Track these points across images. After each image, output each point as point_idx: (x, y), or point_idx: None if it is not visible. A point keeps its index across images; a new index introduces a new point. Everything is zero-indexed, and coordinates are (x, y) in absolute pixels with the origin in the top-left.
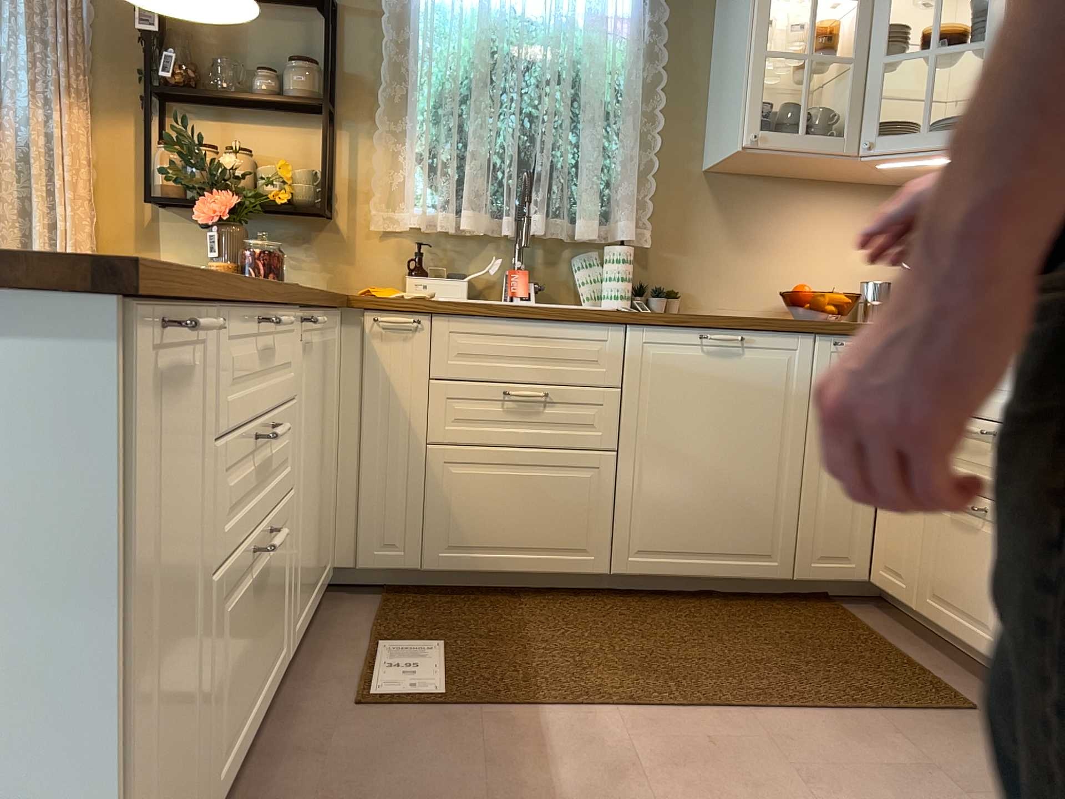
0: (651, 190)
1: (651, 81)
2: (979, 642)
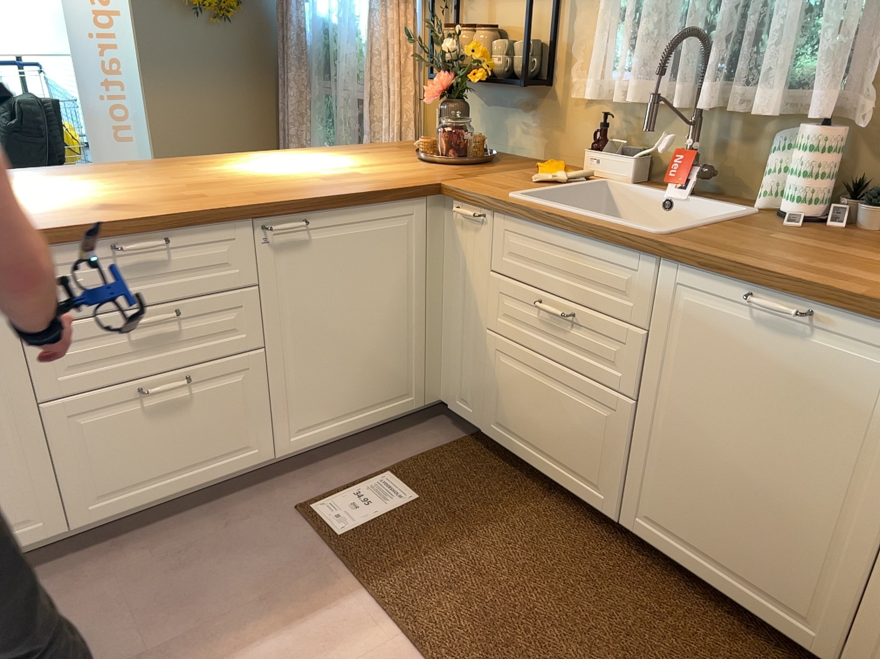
0: None
1: None
2: None
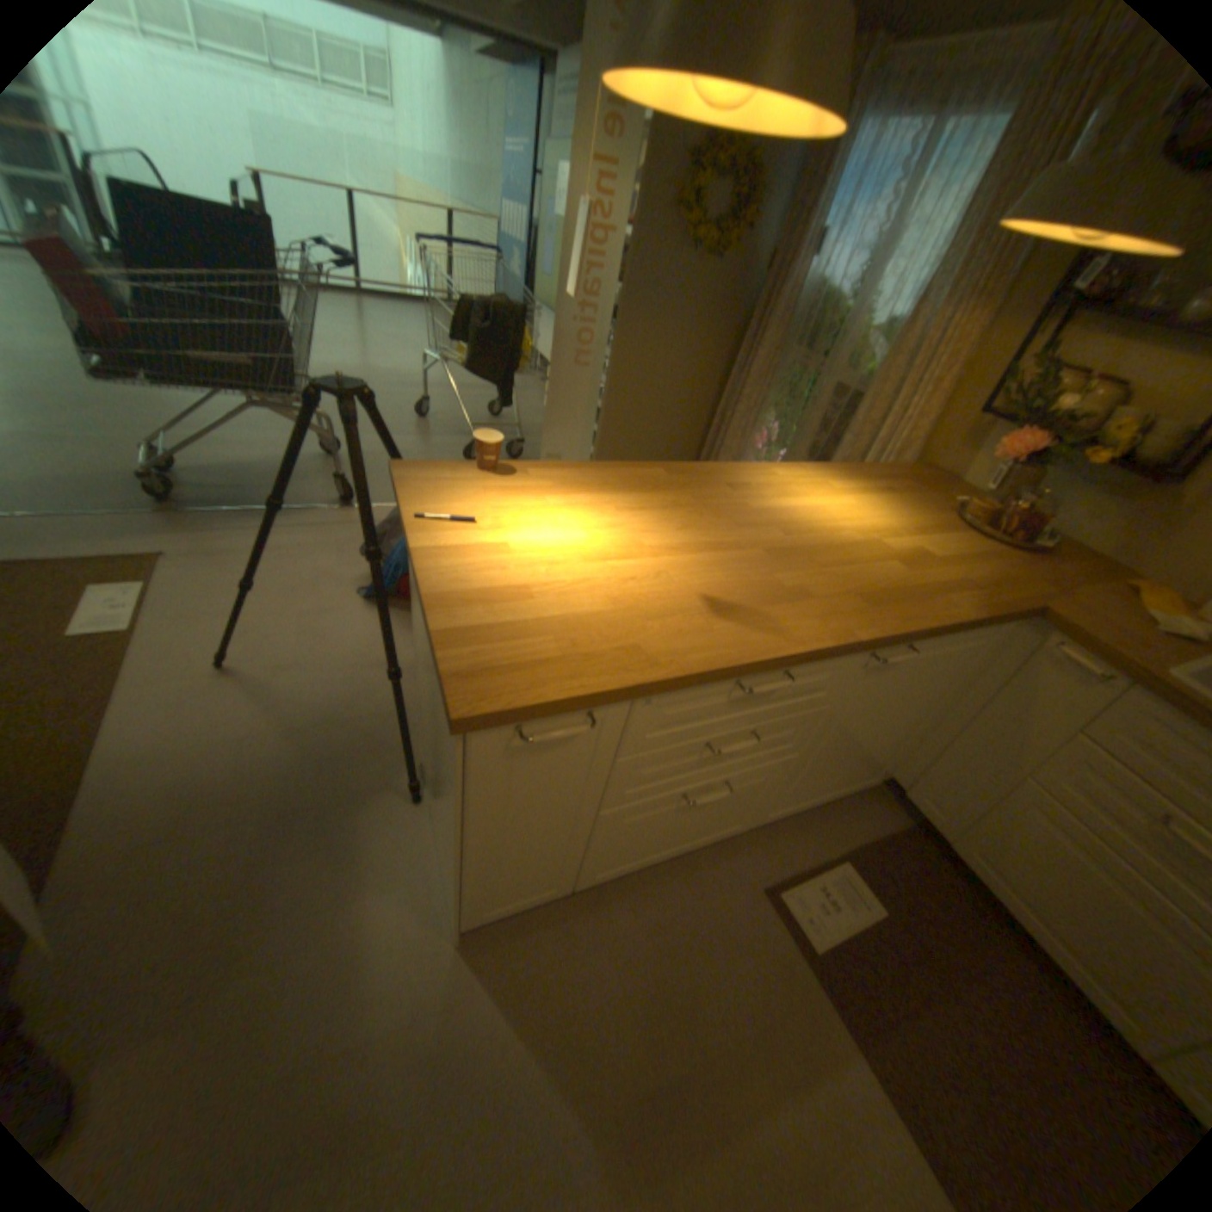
0: None
1: None
2: None
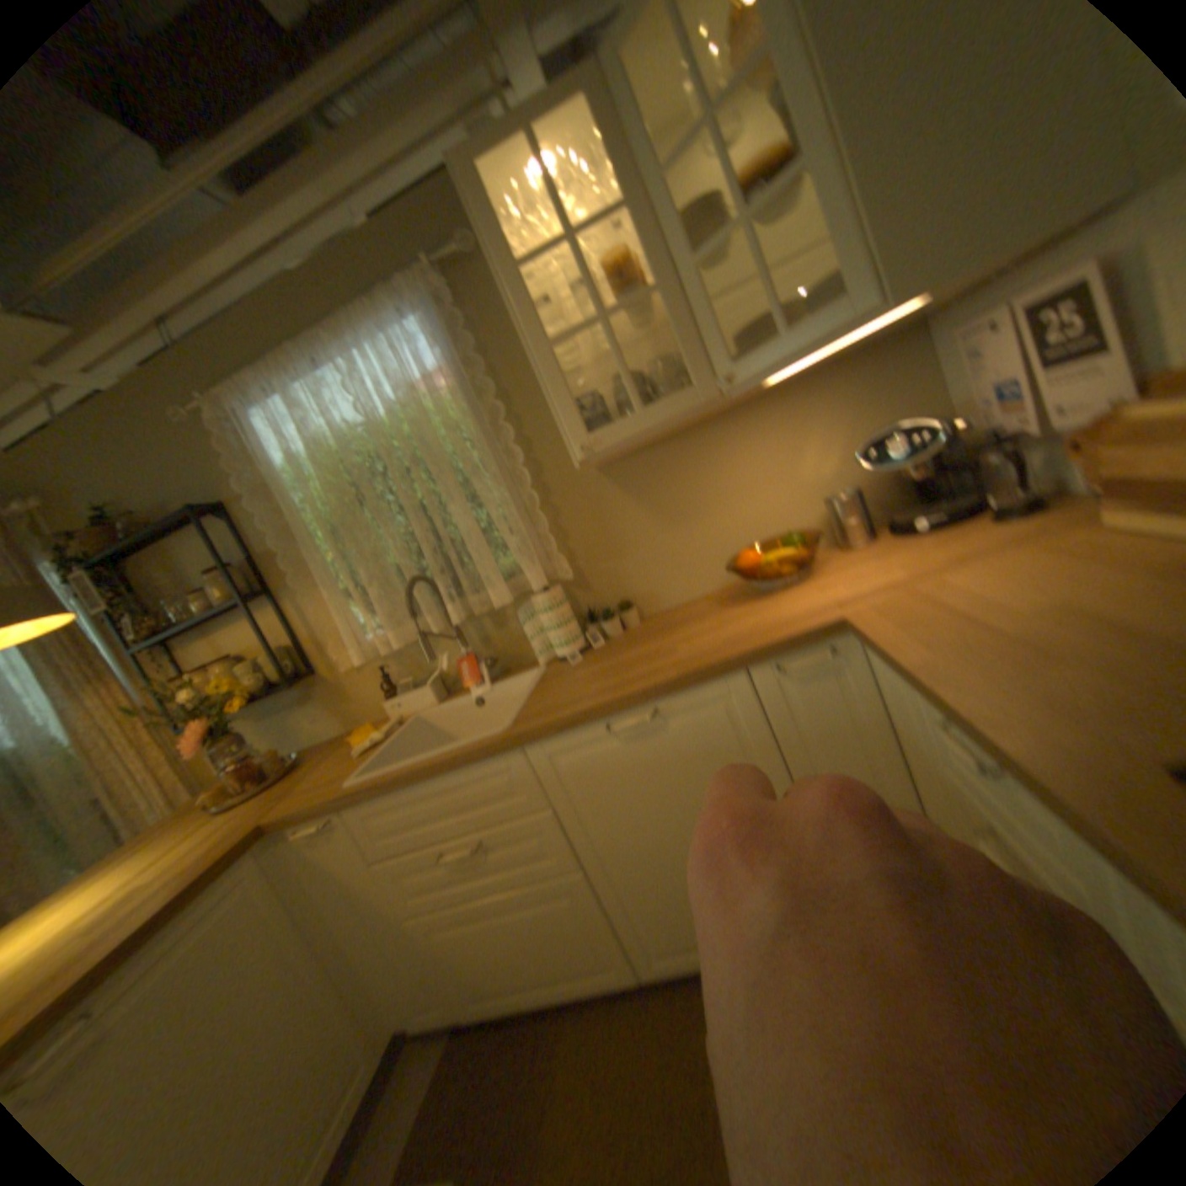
0: (548, 524)
1: (494, 416)
2: None
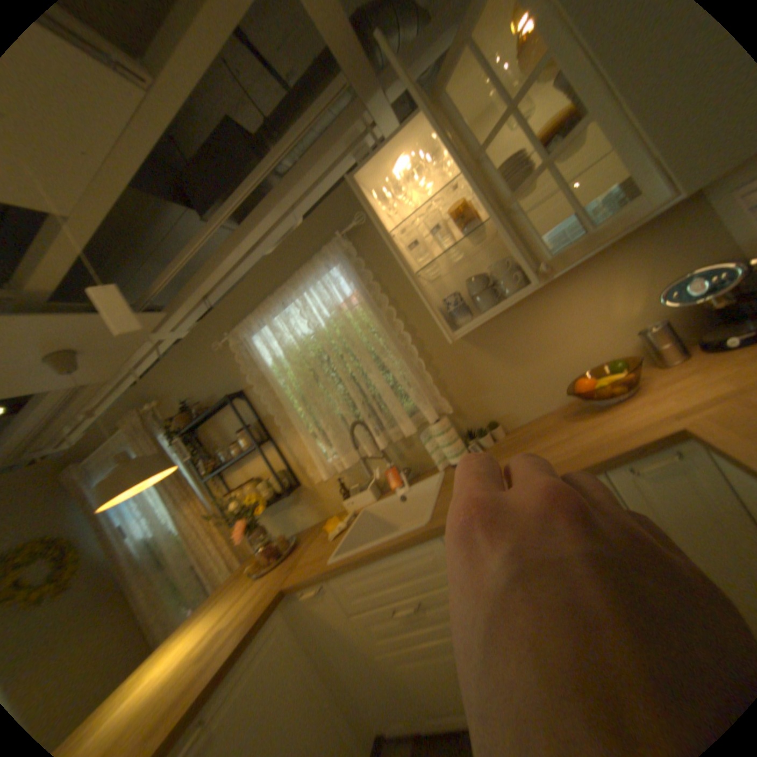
0: (434, 378)
1: (391, 316)
2: None
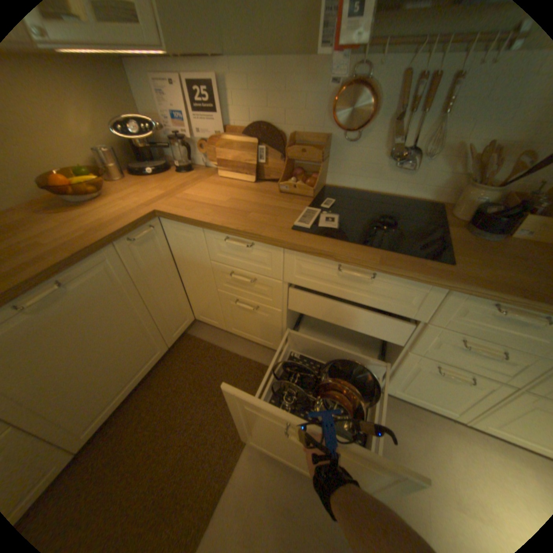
0: None
1: None
2: (264, 343)
